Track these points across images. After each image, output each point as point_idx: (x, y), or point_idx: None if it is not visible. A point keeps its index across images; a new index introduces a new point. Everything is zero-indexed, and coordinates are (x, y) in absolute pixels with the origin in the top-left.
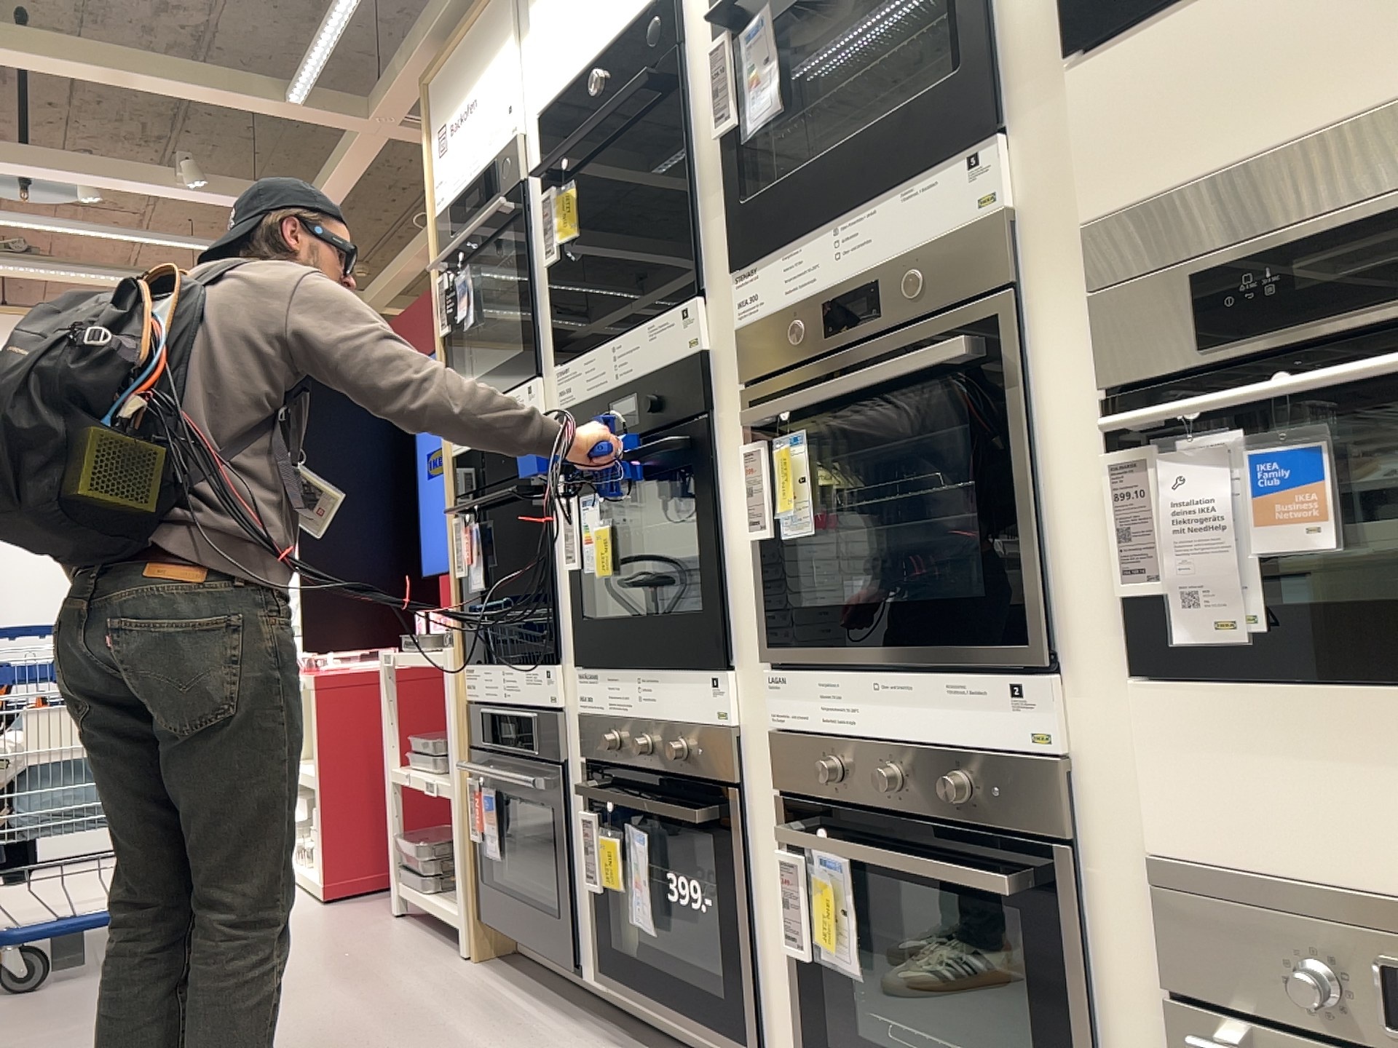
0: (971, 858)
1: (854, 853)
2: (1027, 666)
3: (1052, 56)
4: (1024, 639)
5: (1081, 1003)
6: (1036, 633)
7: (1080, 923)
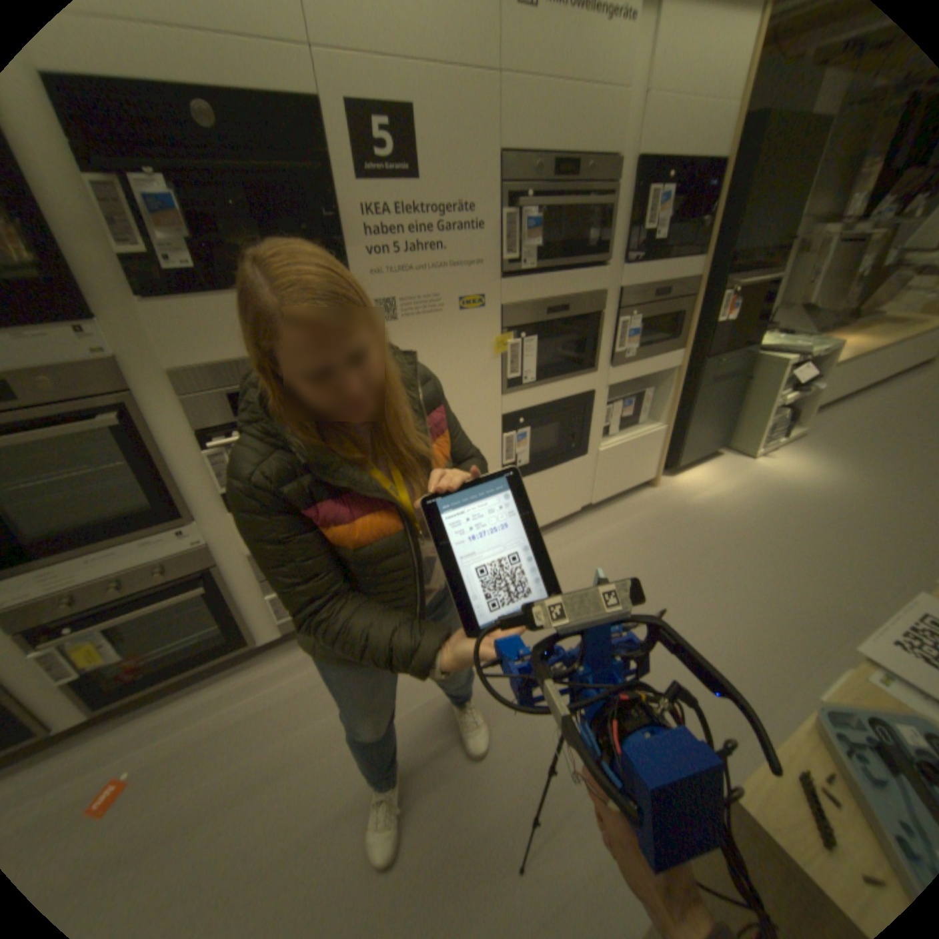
0: (167, 592)
1: (108, 625)
2: (180, 526)
3: (123, 291)
4: (176, 518)
5: (227, 603)
6: (181, 514)
7: (221, 584)
